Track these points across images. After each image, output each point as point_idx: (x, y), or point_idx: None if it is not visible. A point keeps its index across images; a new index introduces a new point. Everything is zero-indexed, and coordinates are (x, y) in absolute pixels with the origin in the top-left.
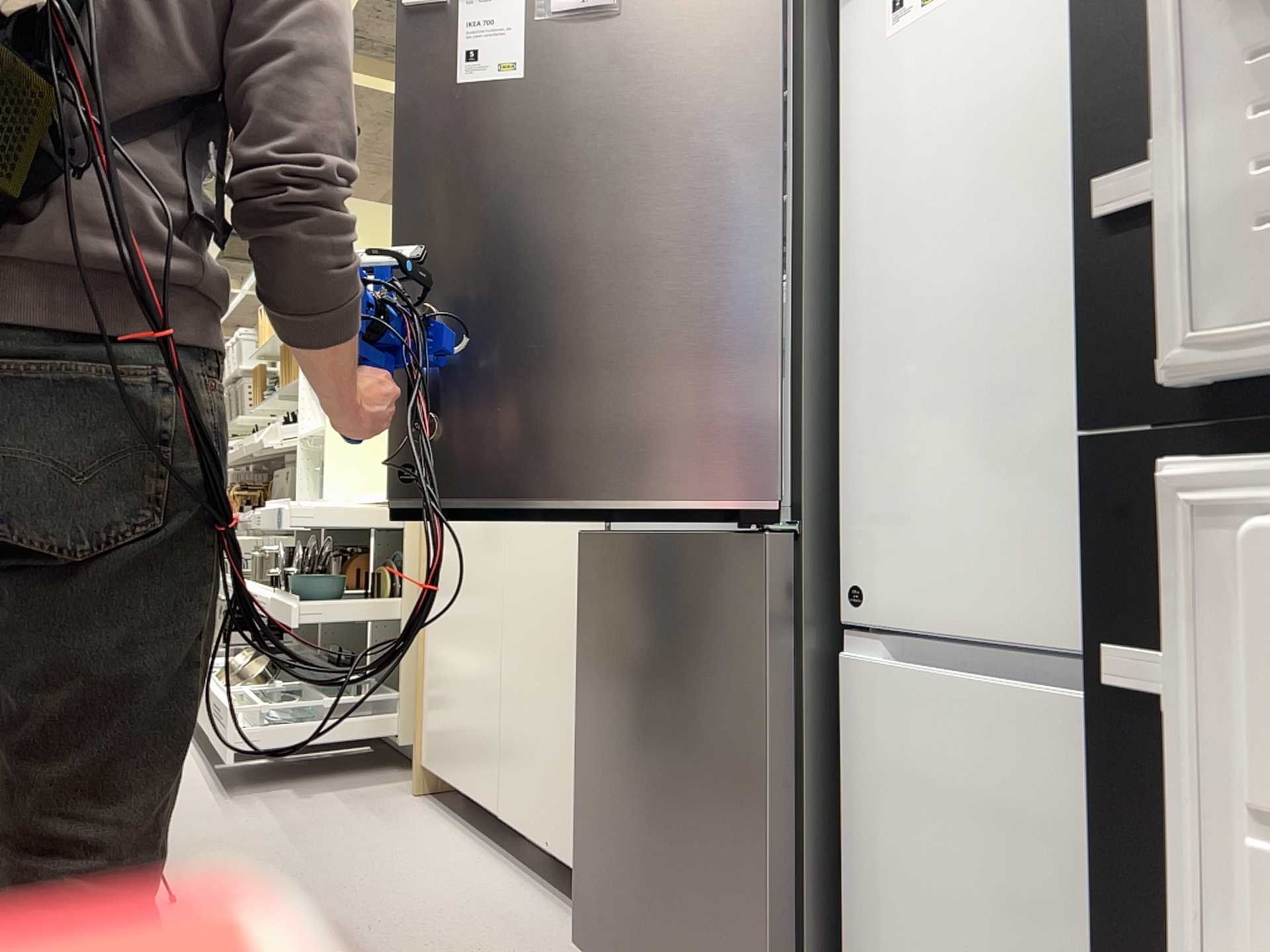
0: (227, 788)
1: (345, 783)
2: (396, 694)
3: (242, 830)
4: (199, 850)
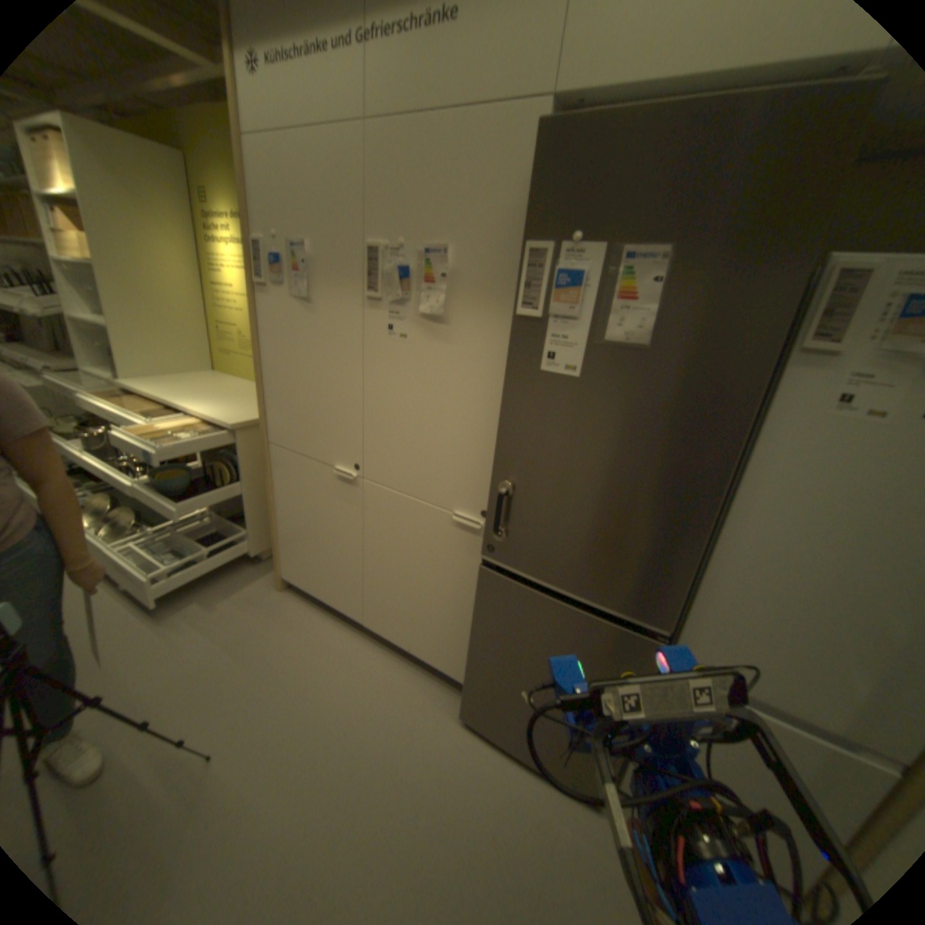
0: (146, 612)
1: (226, 587)
2: (242, 530)
3: (193, 657)
4: (179, 689)
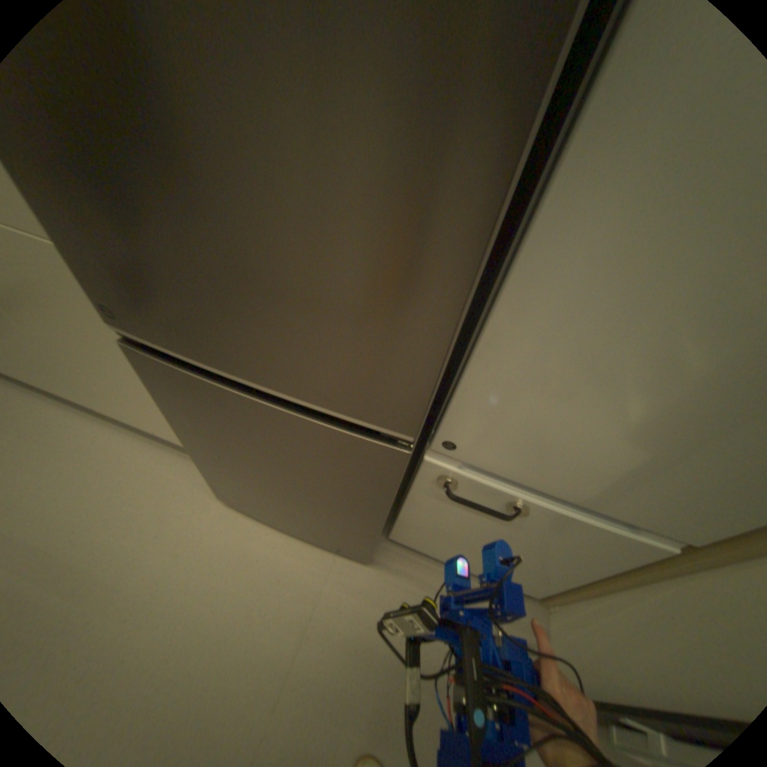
0: None
1: None
2: None
3: None
4: None
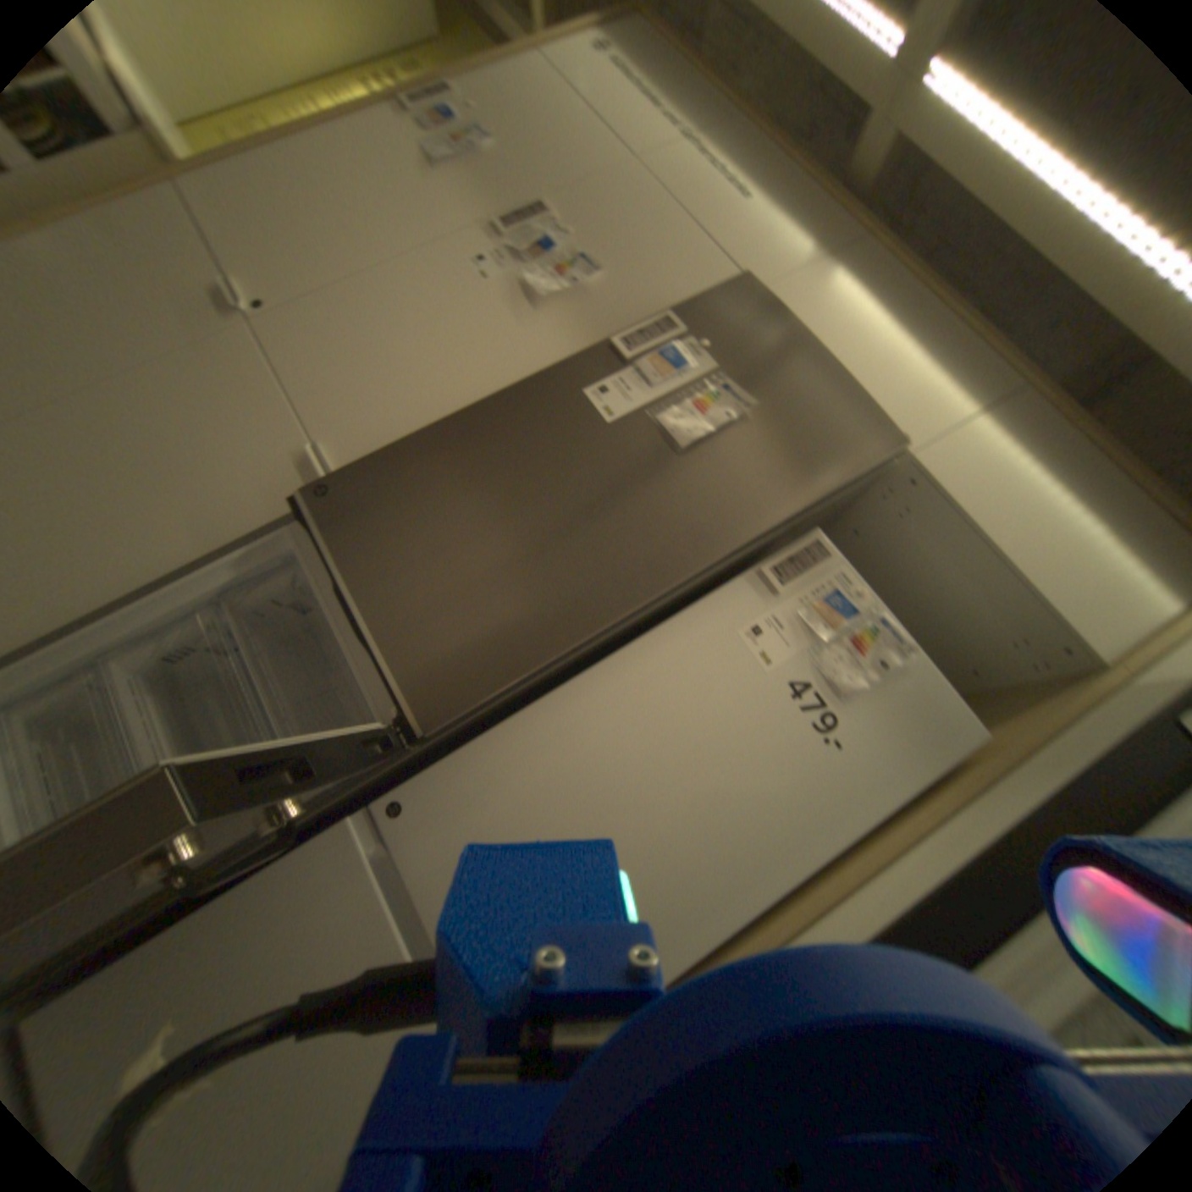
0: None
1: None
2: None
3: None
4: None
